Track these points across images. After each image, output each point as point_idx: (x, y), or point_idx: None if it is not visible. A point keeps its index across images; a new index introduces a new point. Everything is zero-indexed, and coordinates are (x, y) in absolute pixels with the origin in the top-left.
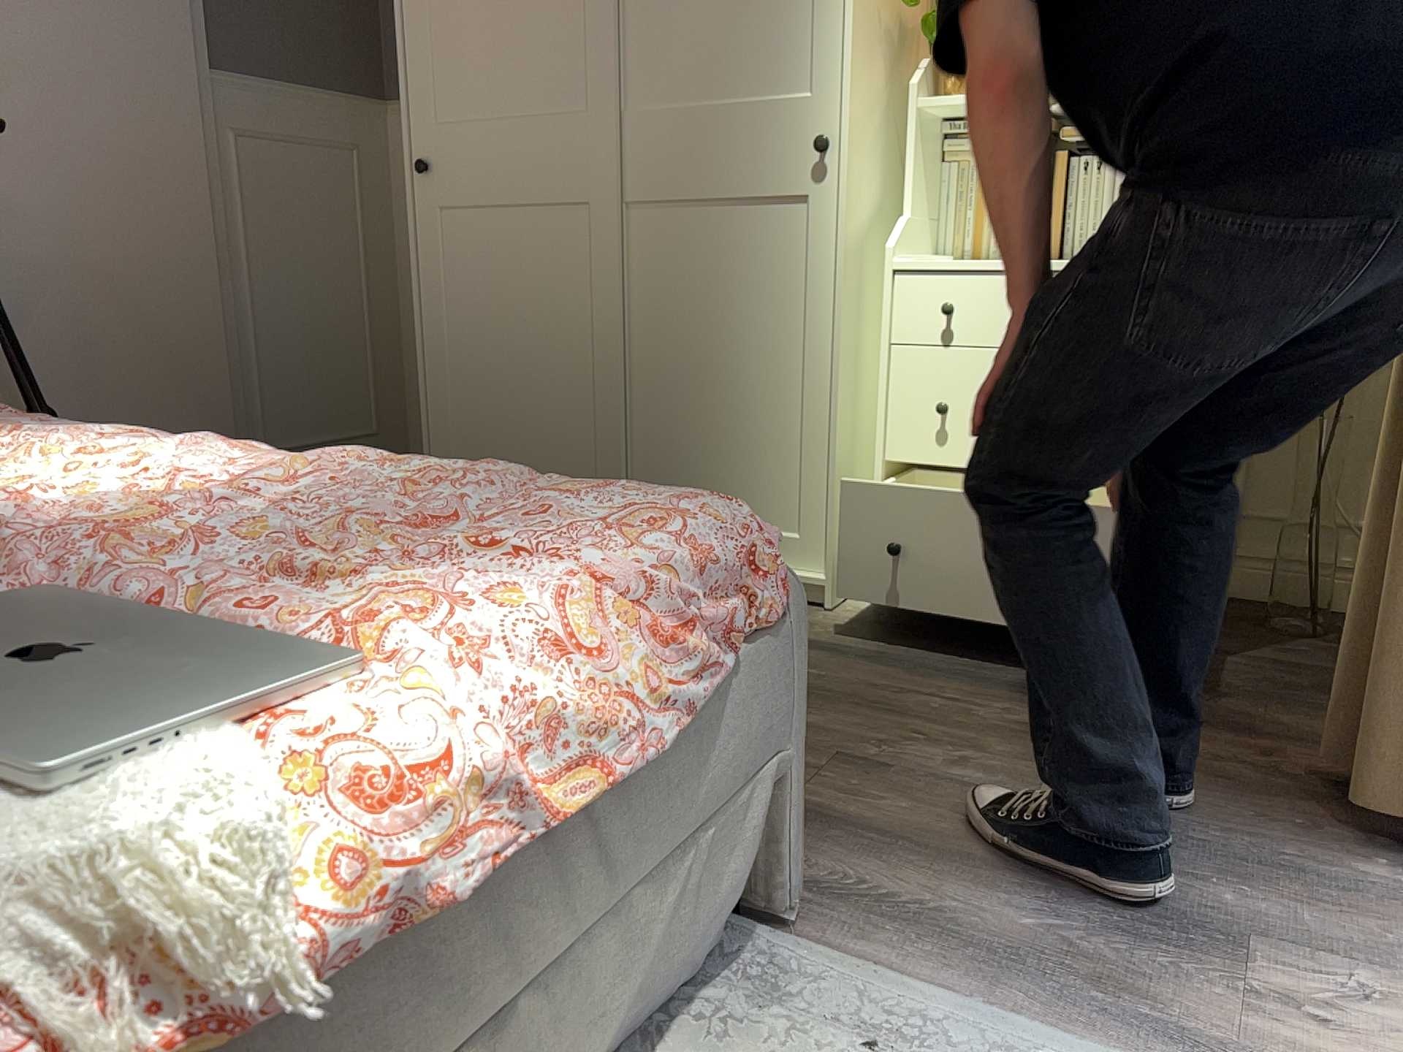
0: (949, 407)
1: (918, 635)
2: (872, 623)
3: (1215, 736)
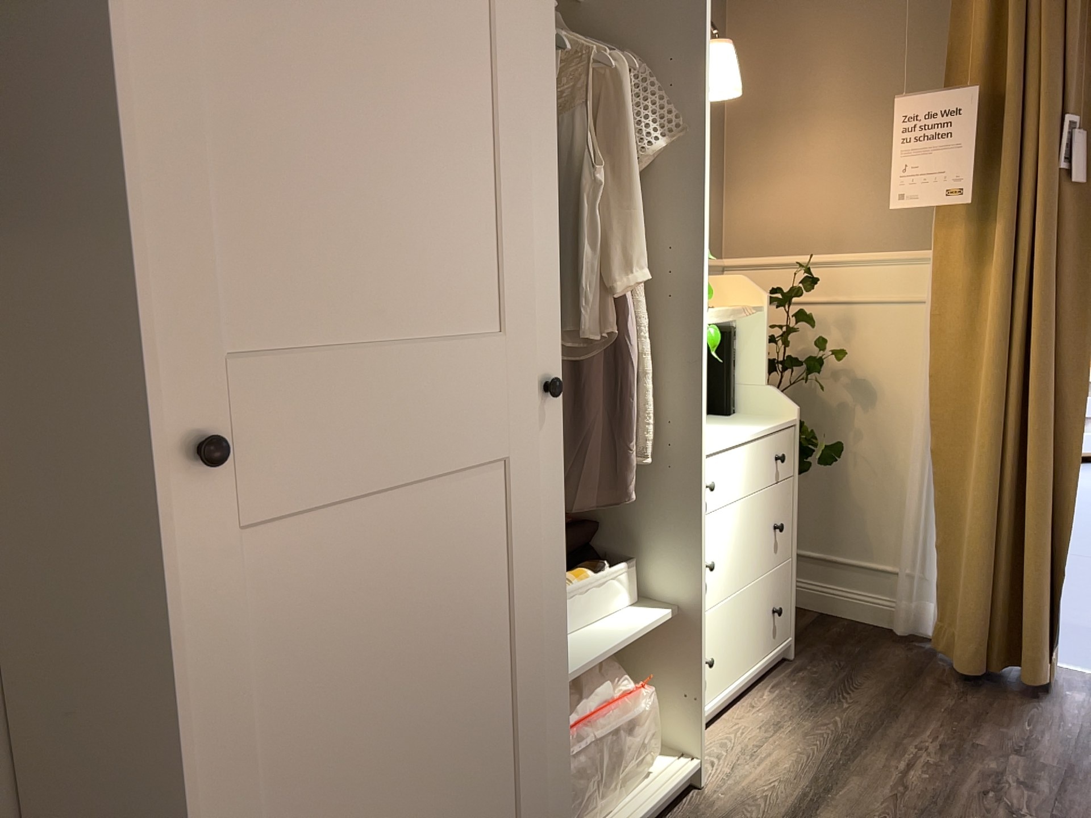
0: (715, 564)
1: (759, 756)
2: (730, 773)
3: (917, 691)
